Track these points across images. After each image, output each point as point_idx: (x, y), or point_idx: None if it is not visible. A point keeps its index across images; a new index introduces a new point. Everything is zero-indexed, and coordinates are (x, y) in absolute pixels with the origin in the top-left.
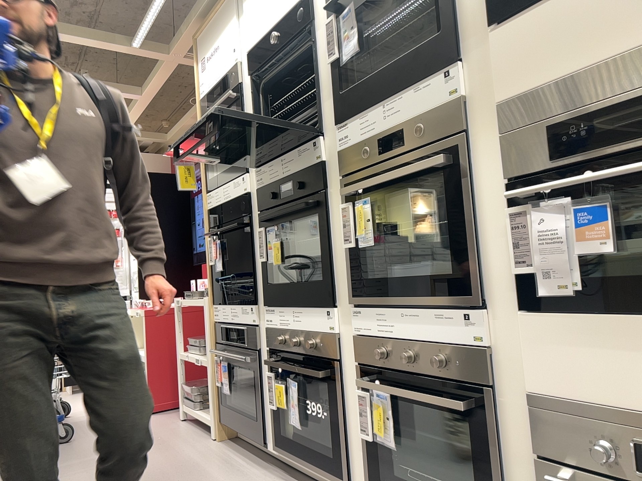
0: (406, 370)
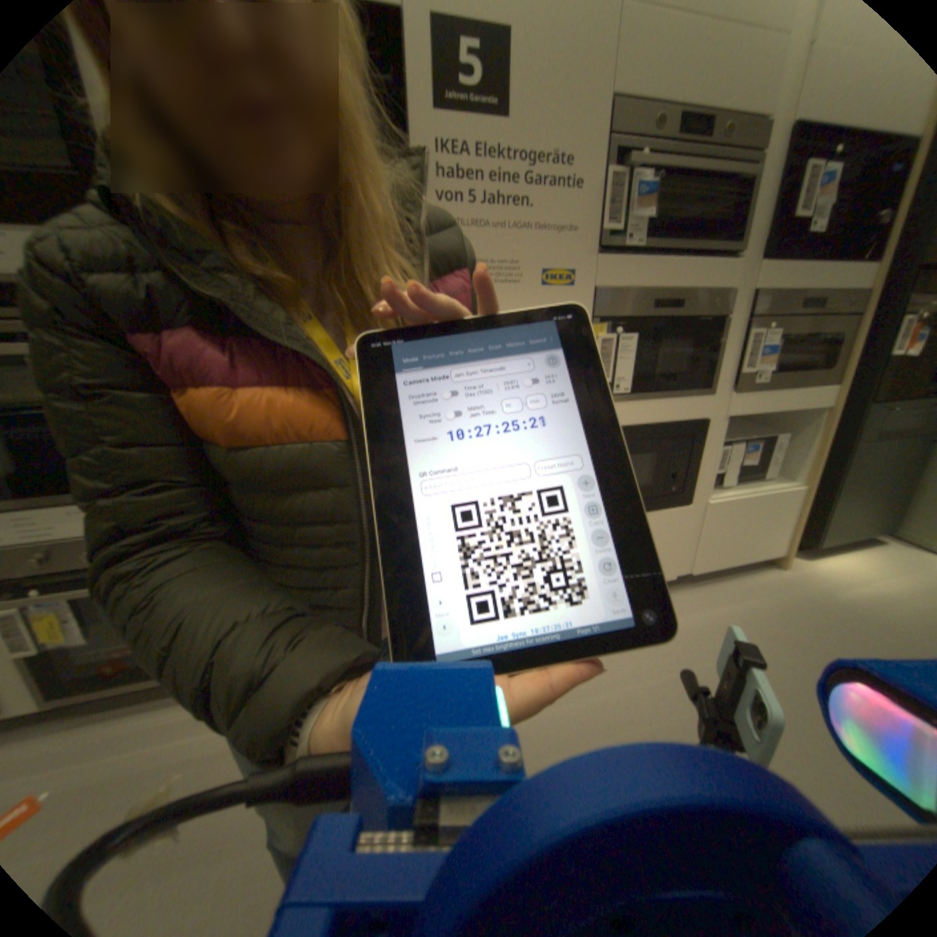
0: (84, 566)
